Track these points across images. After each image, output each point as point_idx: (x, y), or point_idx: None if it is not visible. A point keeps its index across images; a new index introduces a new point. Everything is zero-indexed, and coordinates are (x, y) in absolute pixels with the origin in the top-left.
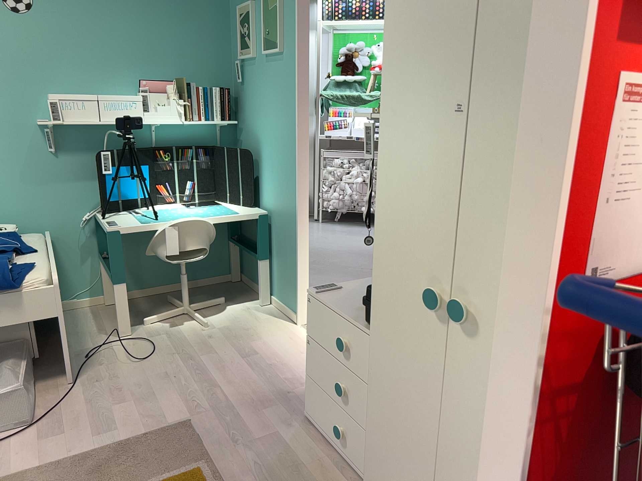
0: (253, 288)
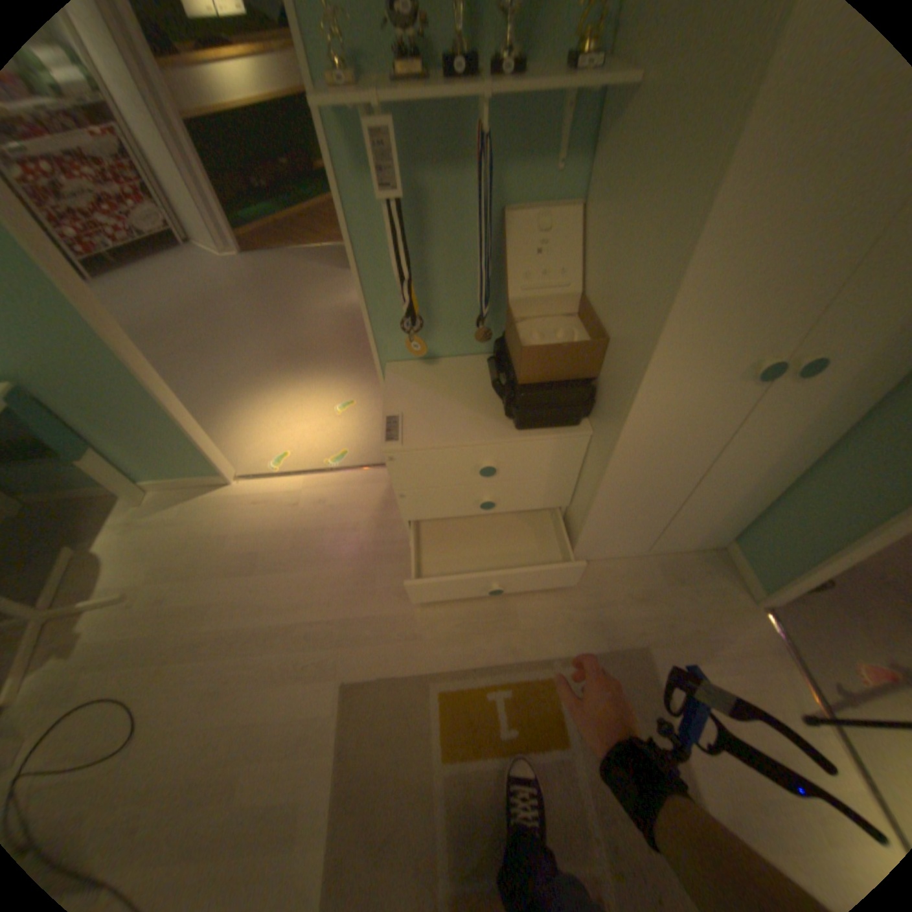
0: (74, 497)
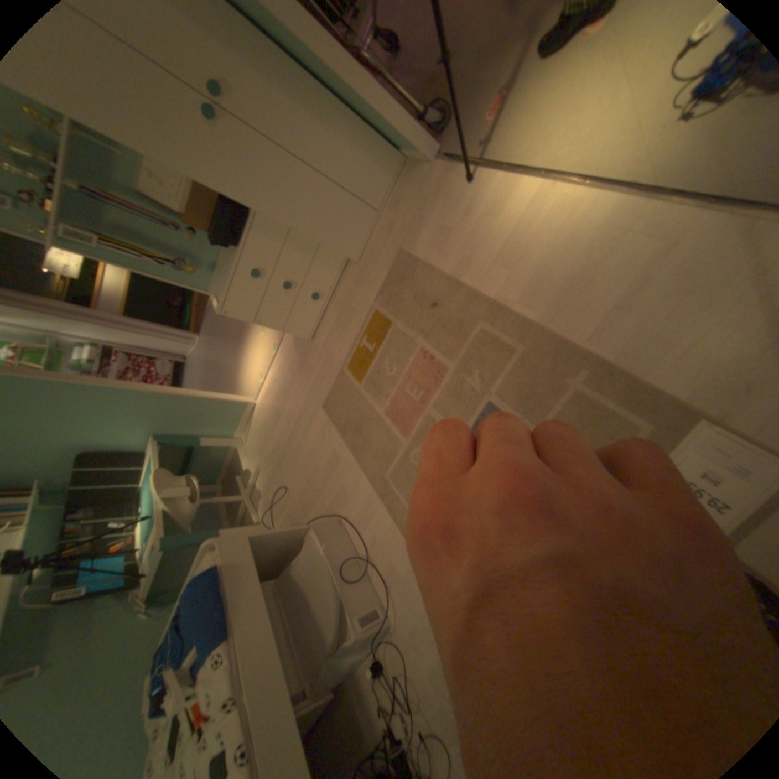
0: (227, 463)
